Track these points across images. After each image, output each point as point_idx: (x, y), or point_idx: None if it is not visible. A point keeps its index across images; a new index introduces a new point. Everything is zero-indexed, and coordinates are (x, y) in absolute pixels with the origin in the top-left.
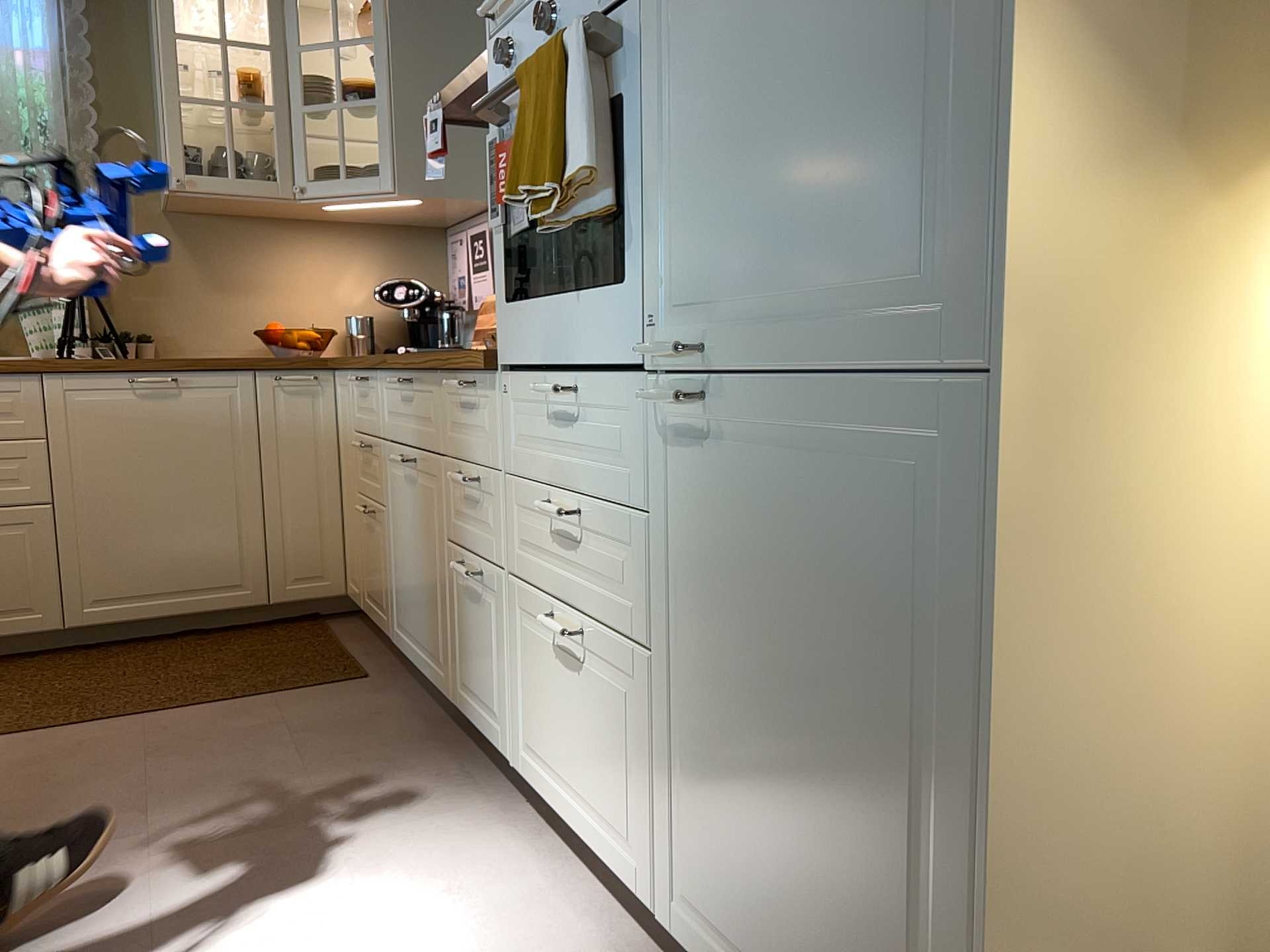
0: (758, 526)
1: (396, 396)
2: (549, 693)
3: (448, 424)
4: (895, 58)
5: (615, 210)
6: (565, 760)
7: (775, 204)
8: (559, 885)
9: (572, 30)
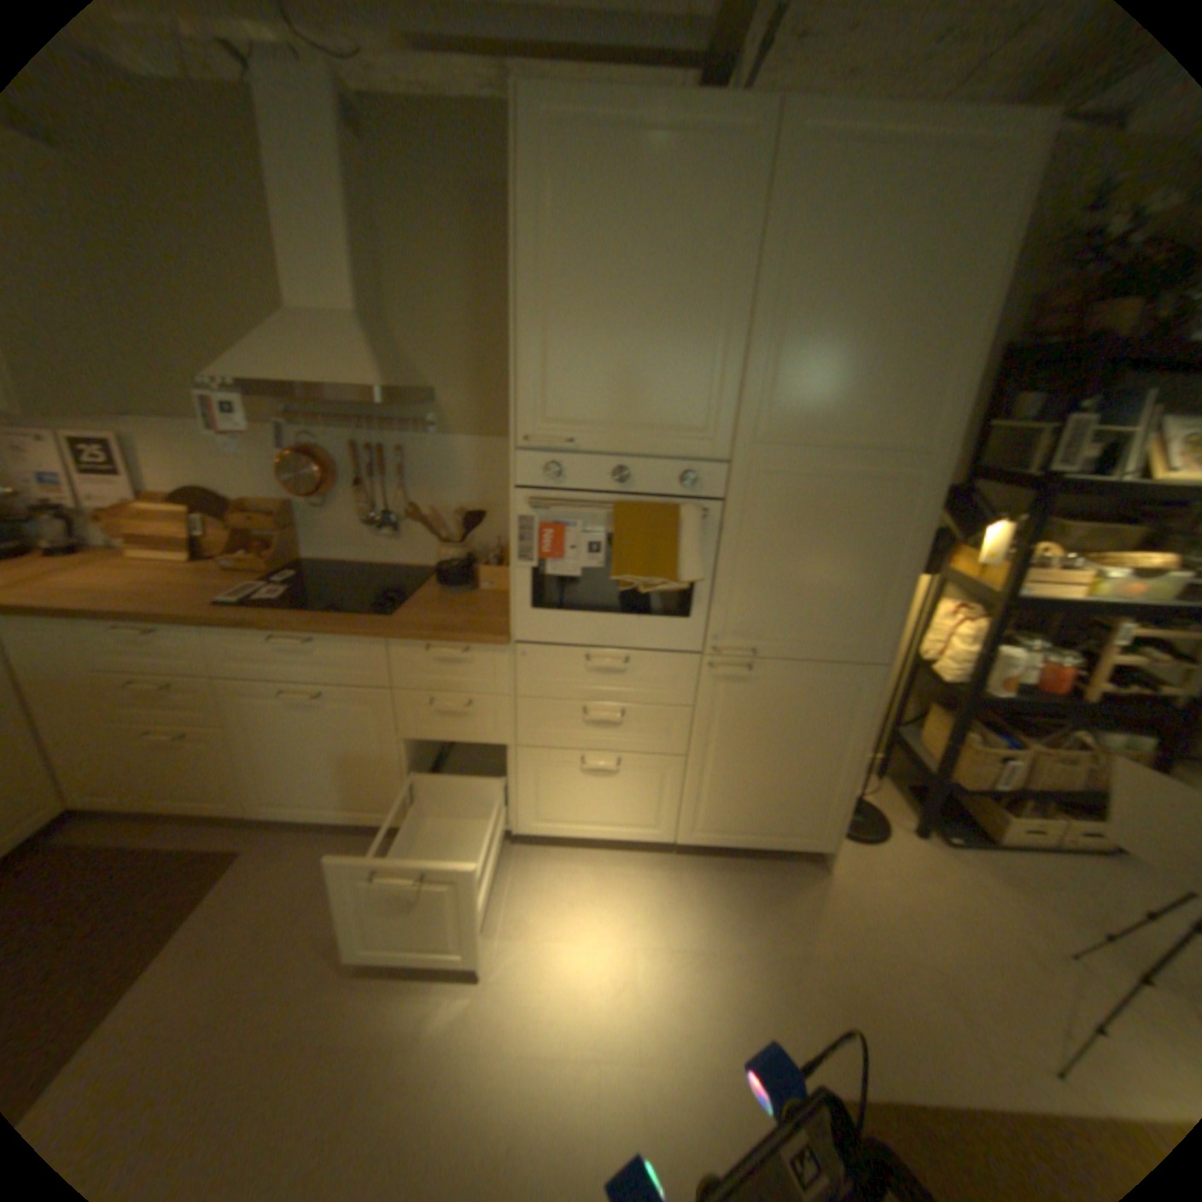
0: (769, 704)
1: (263, 647)
2: (569, 788)
3: (406, 669)
4: (864, 579)
5: (684, 588)
6: (586, 811)
7: (799, 607)
8: (583, 861)
9: (683, 510)
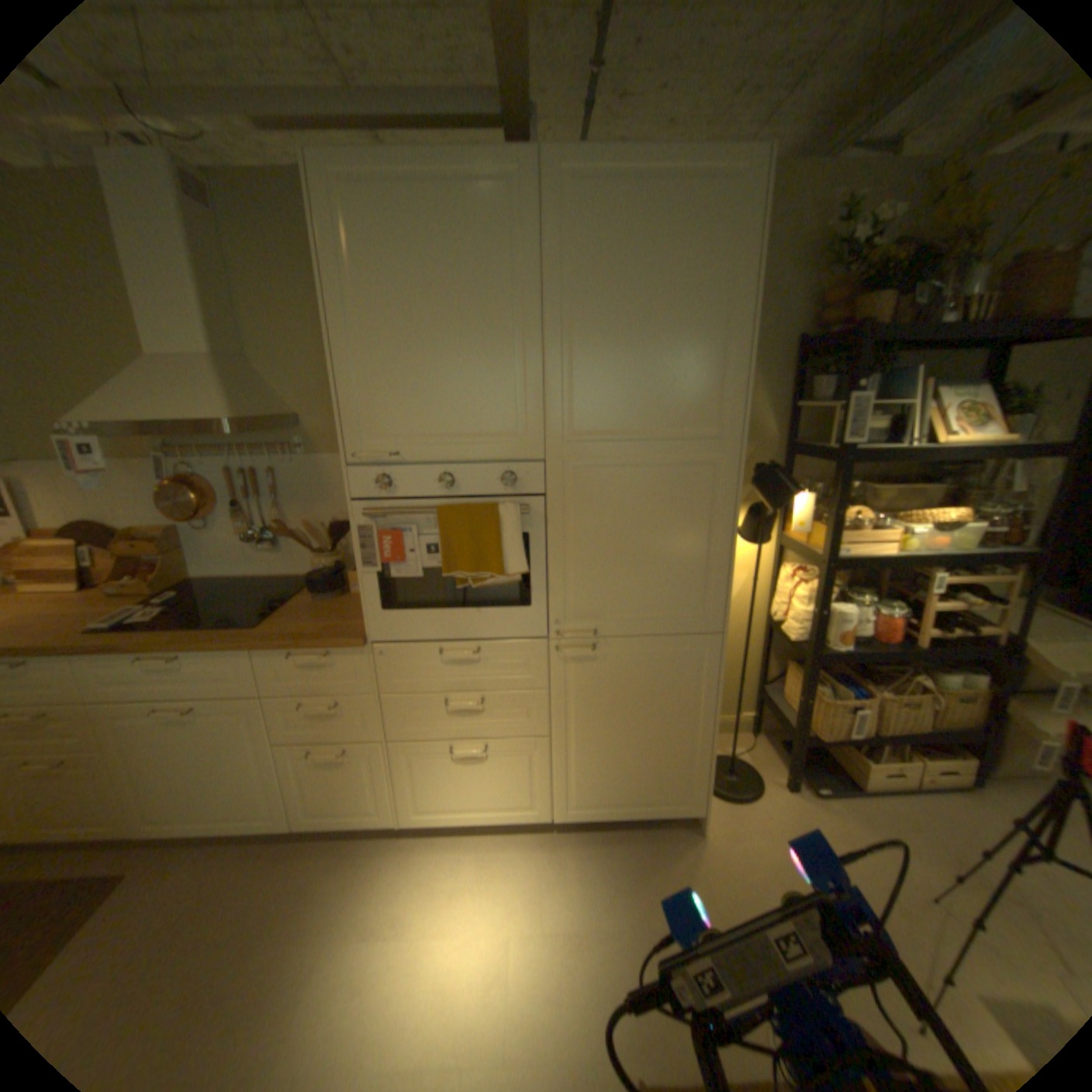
0: (617, 680)
1: (129, 671)
2: (441, 779)
3: (269, 679)
4: (684, 557)
5: (519, 579)
6: (460, 800)
7: (629, 587)
8: (465, 850)
9: (503, 509)
